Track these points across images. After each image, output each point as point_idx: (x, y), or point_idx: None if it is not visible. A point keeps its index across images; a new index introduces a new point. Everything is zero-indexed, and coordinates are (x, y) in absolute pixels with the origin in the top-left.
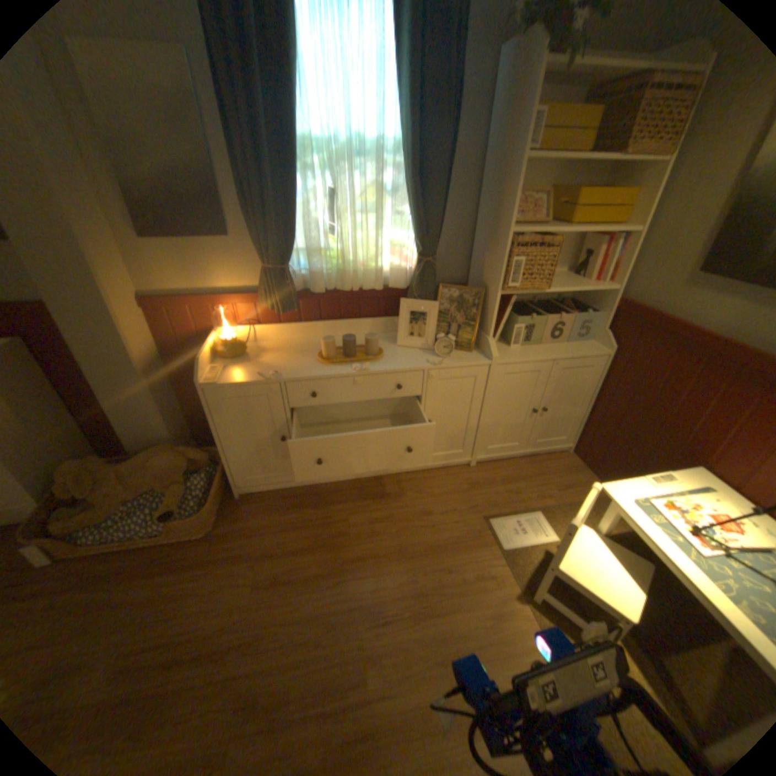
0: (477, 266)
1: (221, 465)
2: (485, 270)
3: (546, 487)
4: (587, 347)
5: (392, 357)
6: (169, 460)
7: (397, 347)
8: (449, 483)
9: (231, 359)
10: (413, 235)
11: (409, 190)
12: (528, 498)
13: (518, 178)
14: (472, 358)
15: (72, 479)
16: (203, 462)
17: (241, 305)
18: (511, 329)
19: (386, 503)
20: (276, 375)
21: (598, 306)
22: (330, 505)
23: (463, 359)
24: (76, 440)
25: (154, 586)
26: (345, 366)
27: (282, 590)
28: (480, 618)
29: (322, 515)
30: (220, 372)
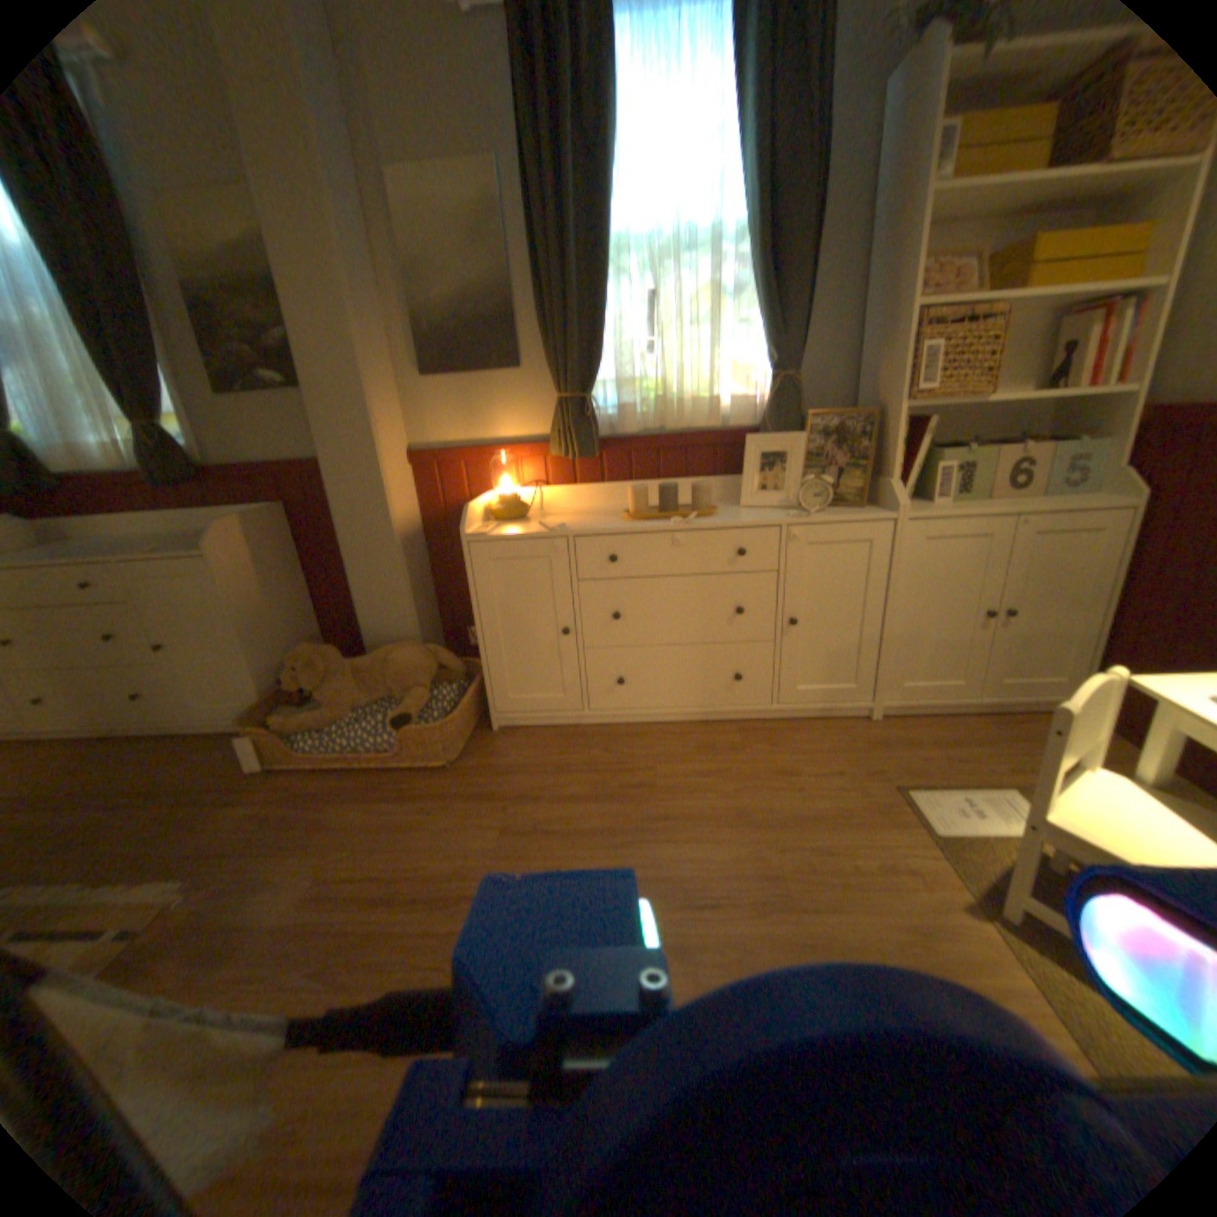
0: (868, 384)
1: (480, 677)
2: (881, 382)
3: (1028, 758)
4: (1086, 499)
5: (732, 514)
6: (416, 654)
7: (741, 508)
8: (833, 739)
9: (508, 521)
10: (766, 347)
11: (757, 278)
12: (990, 770)
13: (921, 224)
14: (864, 512)
15: (303, 662)
16: (458, 673)
17: (528, 456)
18: (934, 474)
19: (719, 753)
20: (563, 526)
21: (1102, 432)
22: (629, 749)
23: (848, 513)
24: (314, 642)
25: (372, 812)
26: (660, 521)
27: (544, 840)
28: (889, 926)
29: (615, 758)
30: (492, 527)
